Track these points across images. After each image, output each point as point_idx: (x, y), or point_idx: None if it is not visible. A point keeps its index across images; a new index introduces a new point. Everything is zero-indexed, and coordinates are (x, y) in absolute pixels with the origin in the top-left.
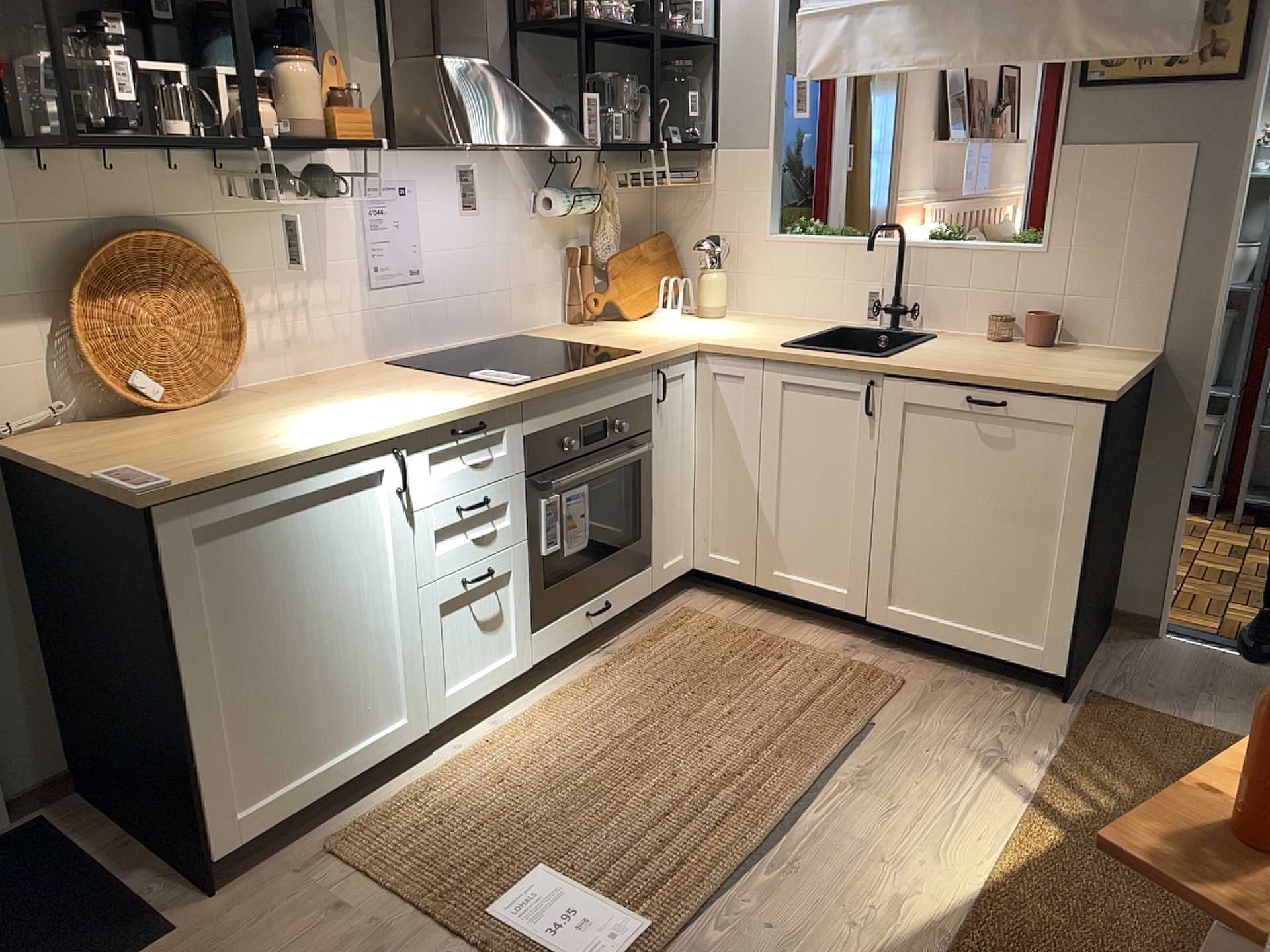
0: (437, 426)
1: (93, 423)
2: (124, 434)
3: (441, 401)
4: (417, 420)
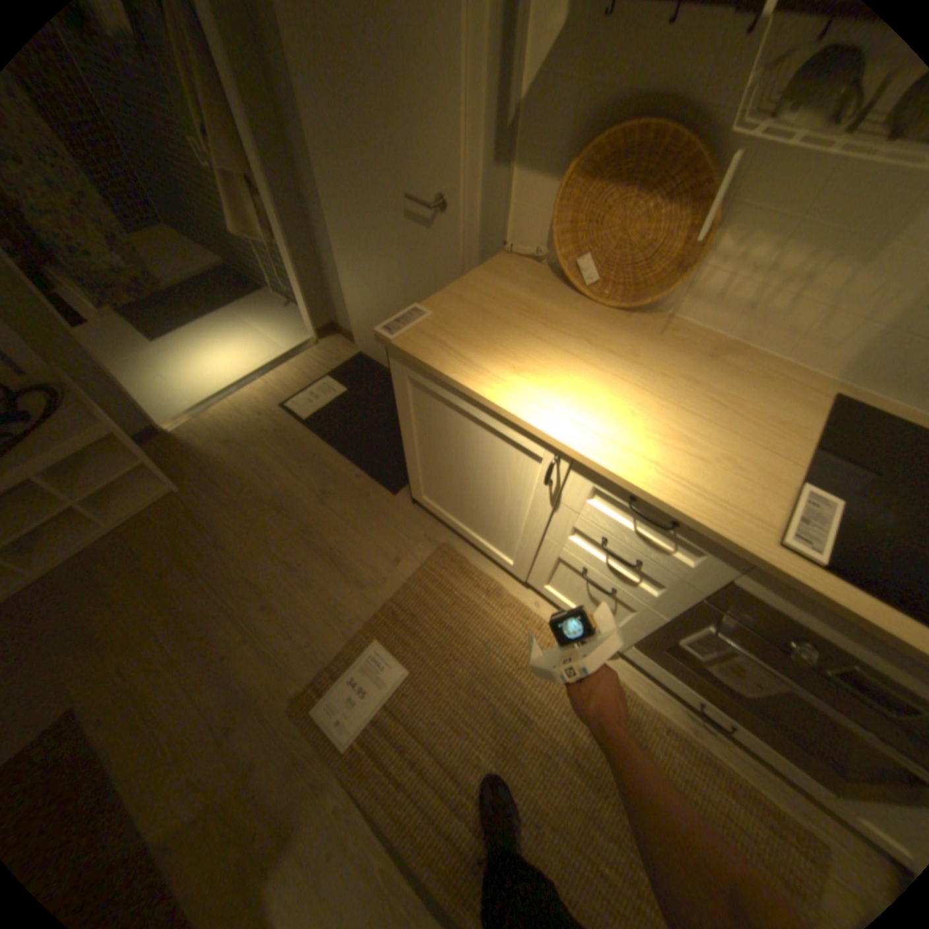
0: (615, 480)
1: (556, 272)
2: (525, 291)
3: (674, 469)
4: (590, 458)
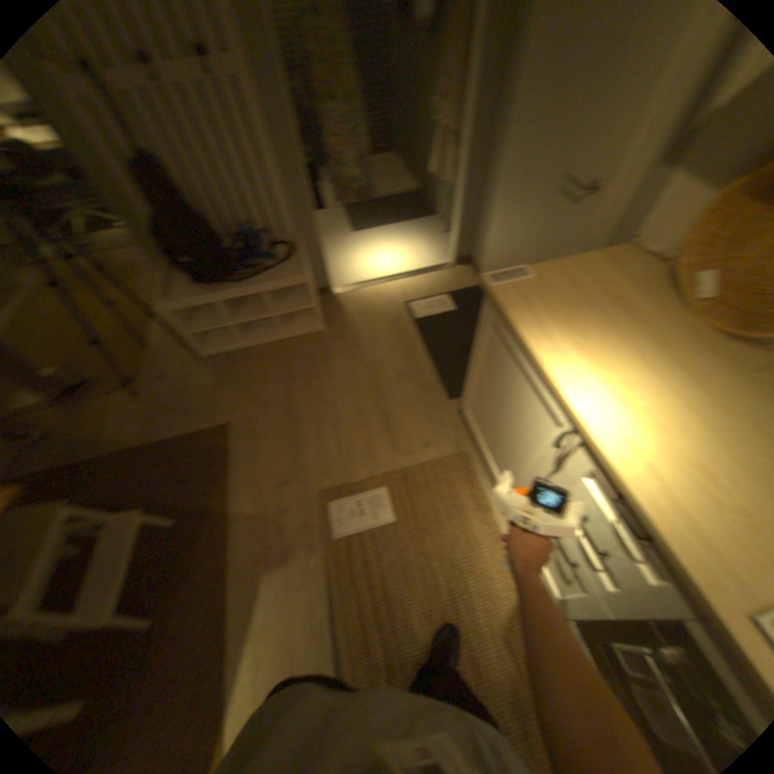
0: (610, 472)
1: (671, 276)
2: (627, 284)
3: (673, 493)
4: (596, 444)
